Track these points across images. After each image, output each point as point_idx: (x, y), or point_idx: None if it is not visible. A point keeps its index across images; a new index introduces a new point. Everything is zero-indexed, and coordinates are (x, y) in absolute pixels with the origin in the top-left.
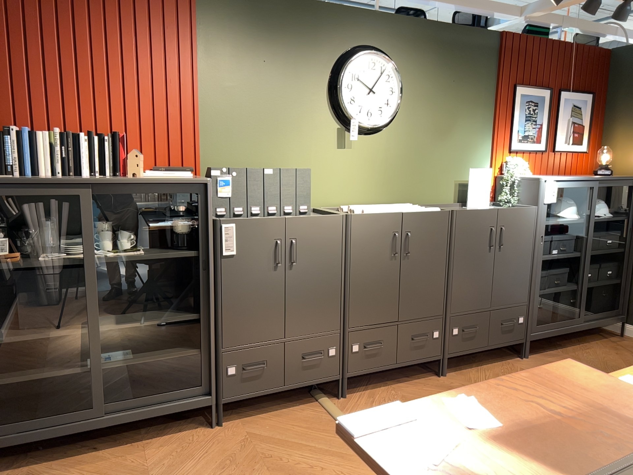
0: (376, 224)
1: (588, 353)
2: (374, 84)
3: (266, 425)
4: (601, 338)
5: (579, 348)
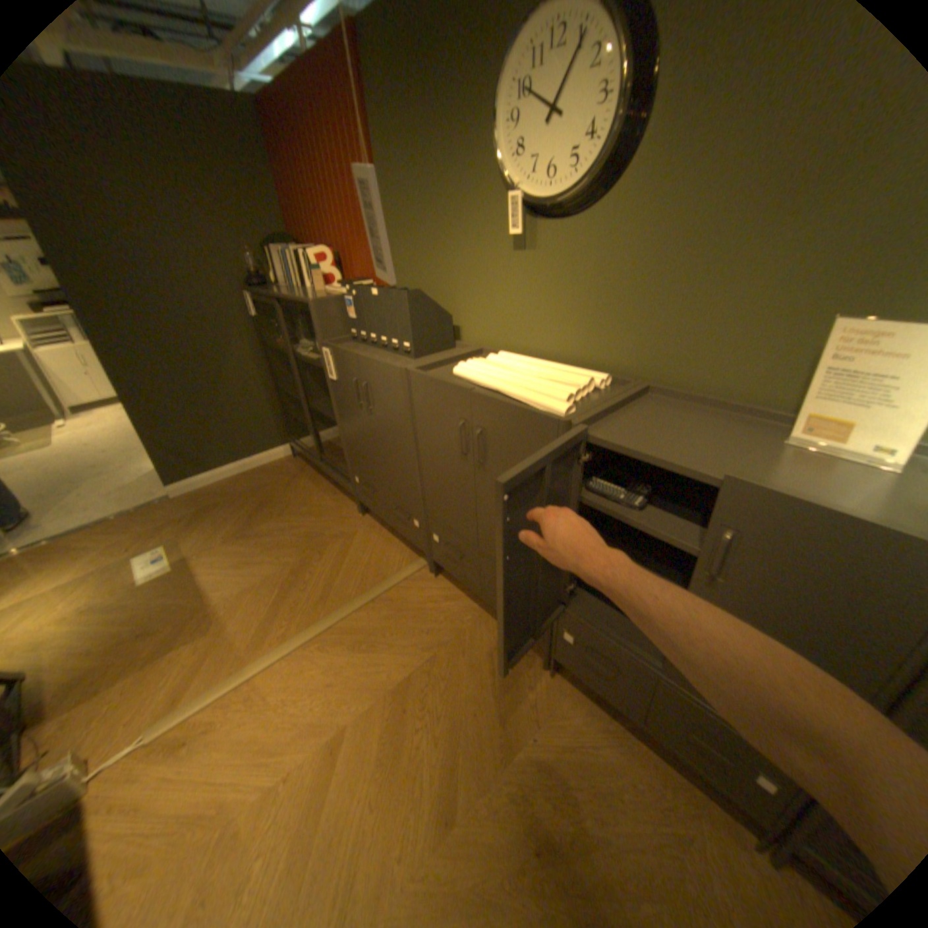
0: (437, 396)
1: None
2: (561, 88)
3: (370, 538)
4: None
5: None
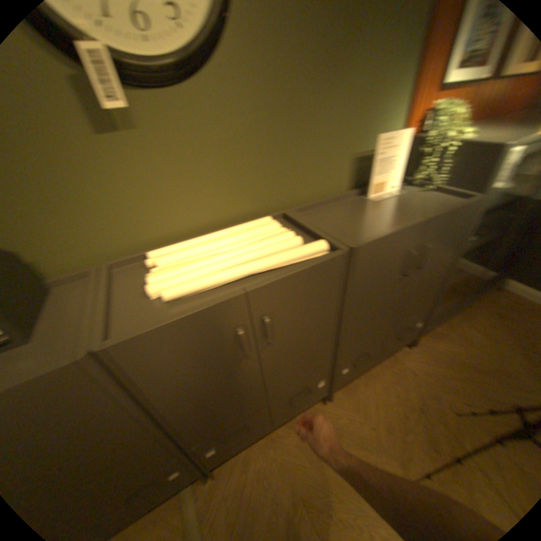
0: (188, 333)
1: (476, 327)
2: None
3: None
4: (482, 296)
5: (465, 318)
